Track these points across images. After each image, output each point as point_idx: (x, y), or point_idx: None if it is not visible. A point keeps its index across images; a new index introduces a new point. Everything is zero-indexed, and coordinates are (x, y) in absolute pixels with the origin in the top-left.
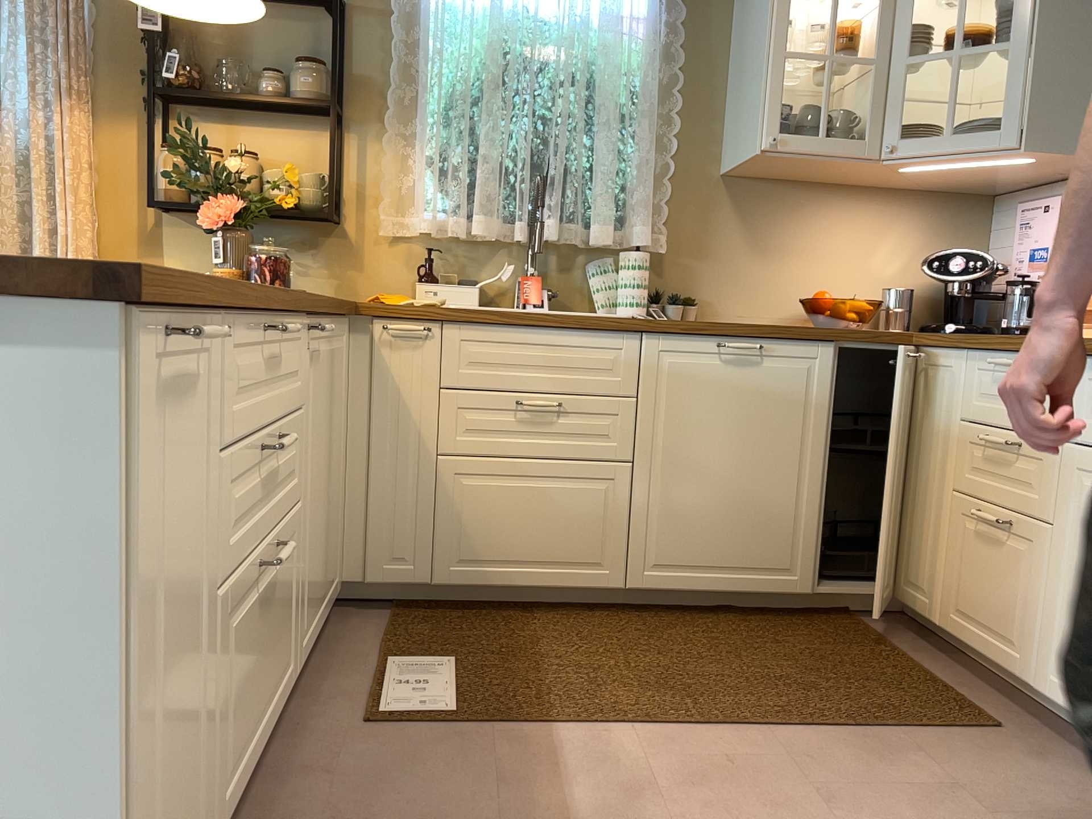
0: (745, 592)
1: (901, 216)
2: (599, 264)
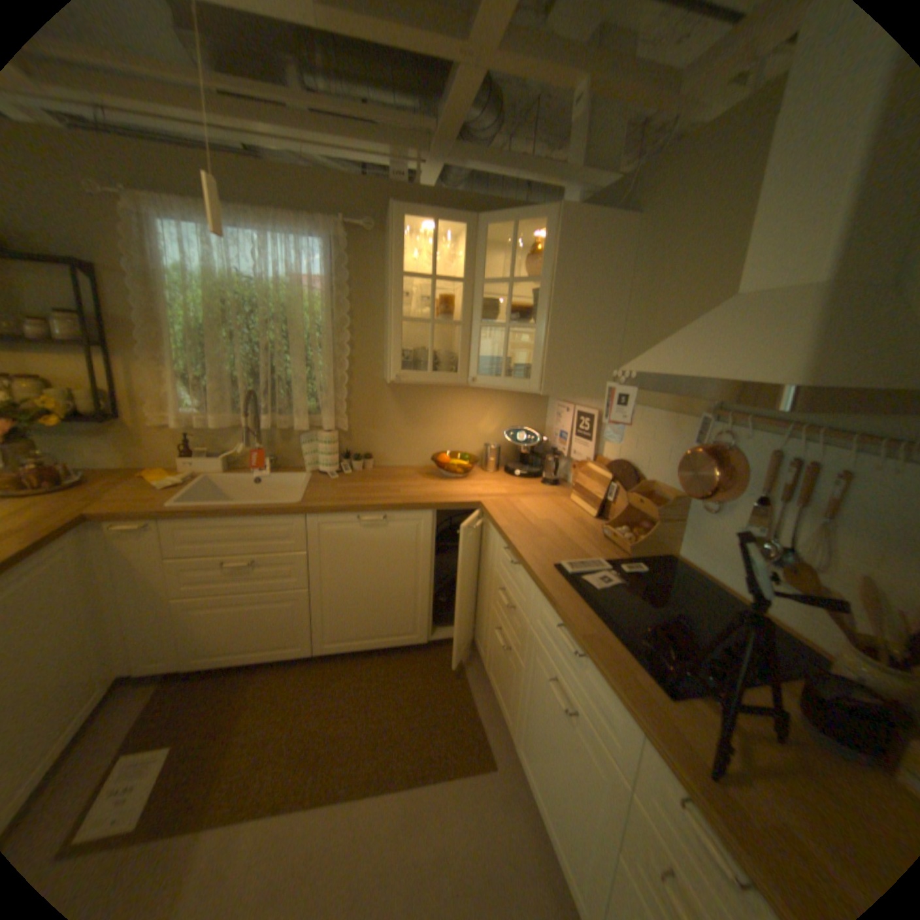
0: (386, 648)
1: (495, 400)
2: (307, 438)
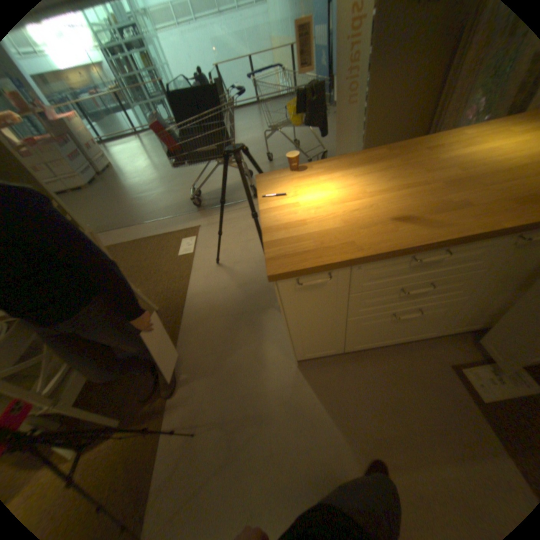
0: None
1: None
2: None
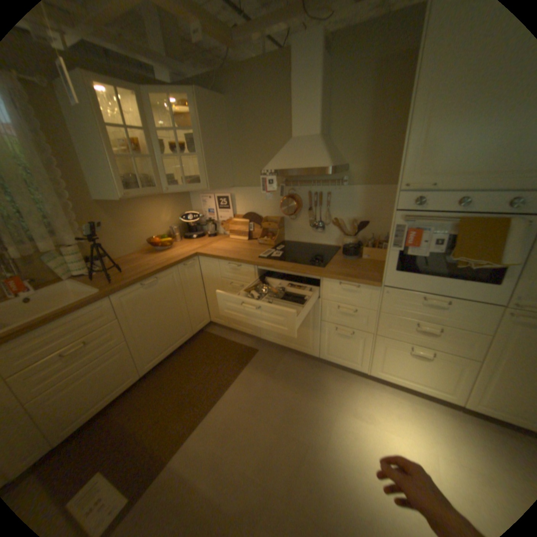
0: (176, 349)
1: (164, 201)
2: (49, 258)
